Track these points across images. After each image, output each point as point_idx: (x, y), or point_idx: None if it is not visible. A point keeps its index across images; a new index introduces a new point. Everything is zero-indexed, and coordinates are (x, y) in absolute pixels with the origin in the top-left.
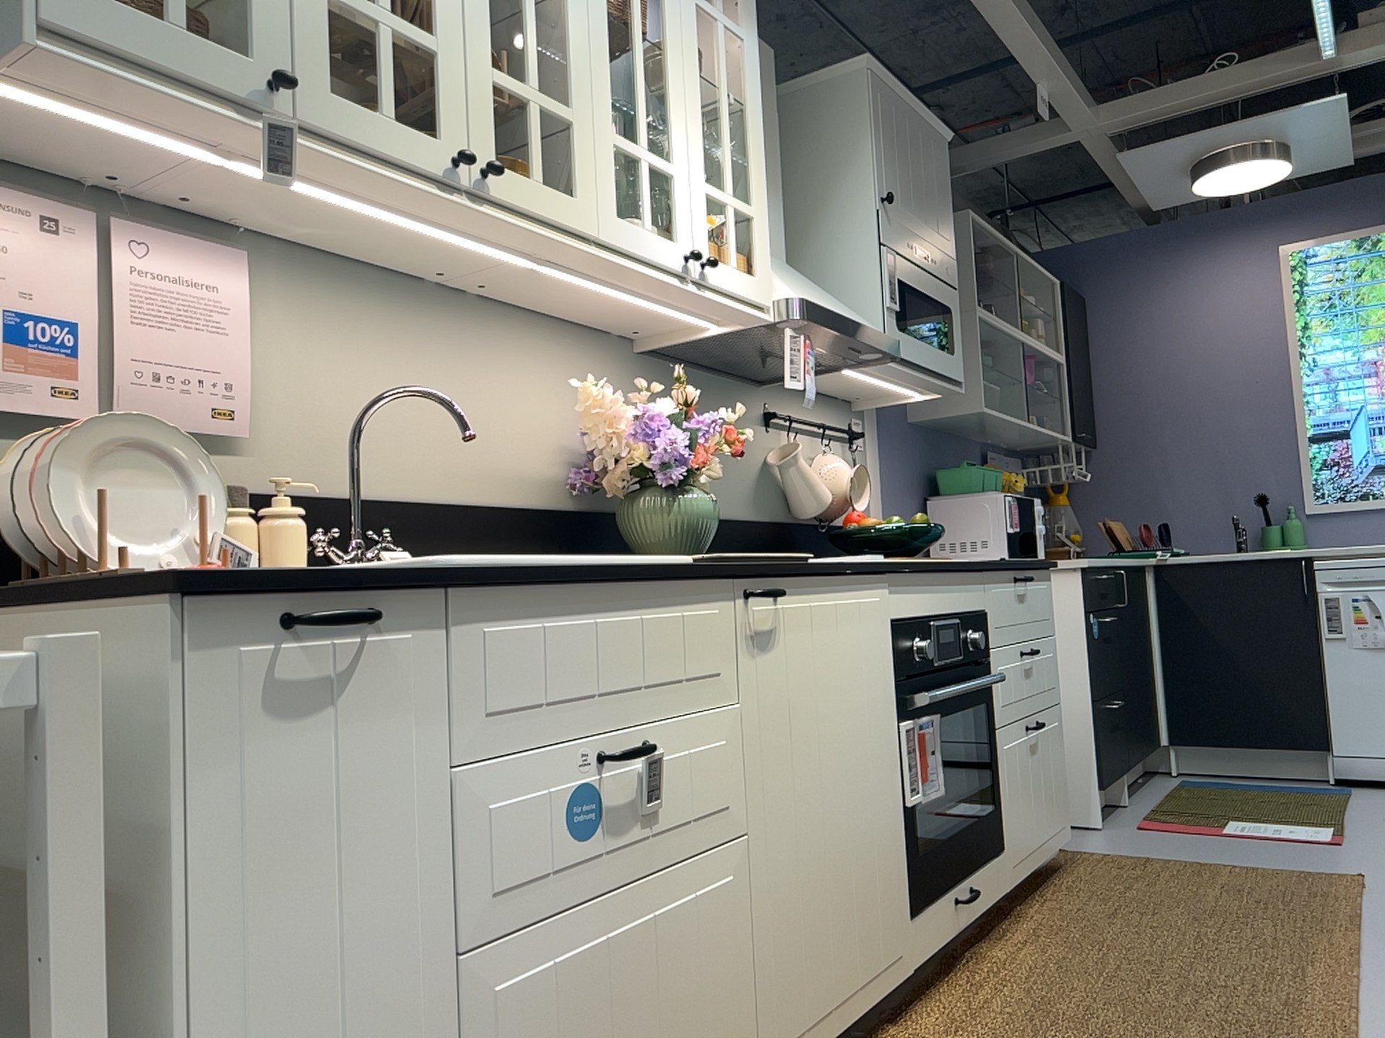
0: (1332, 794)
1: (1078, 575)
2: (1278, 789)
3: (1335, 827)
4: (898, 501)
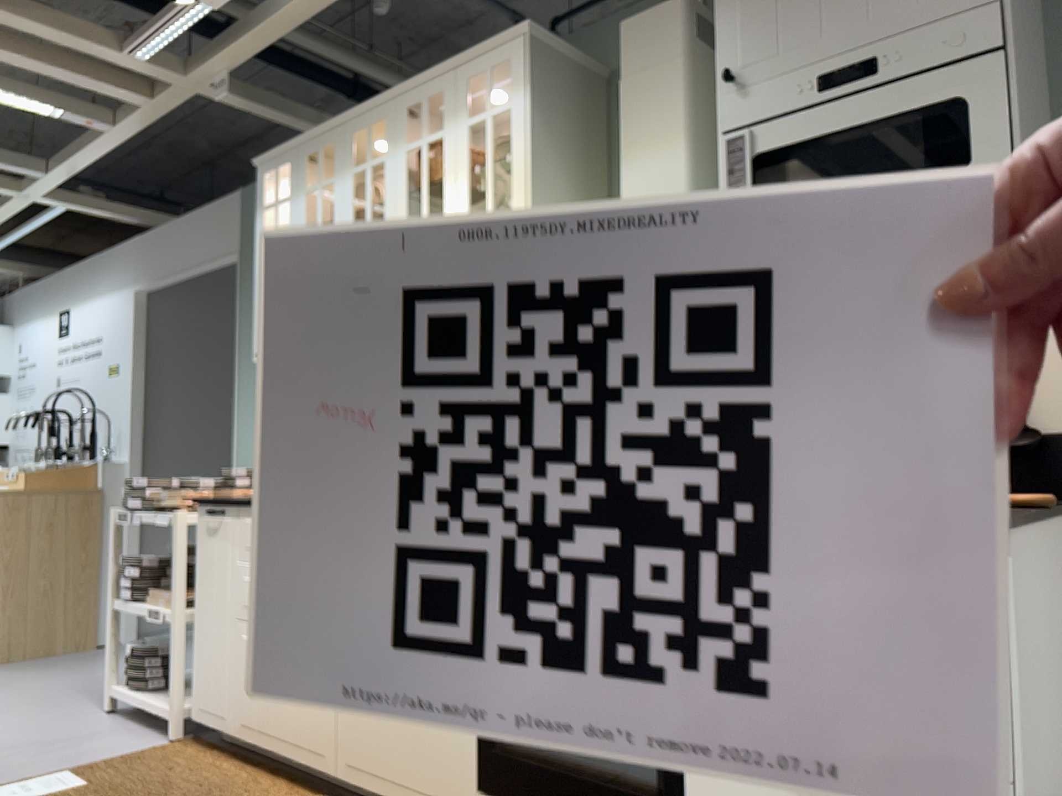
0: None
1: None
2: None
3: None
4: None
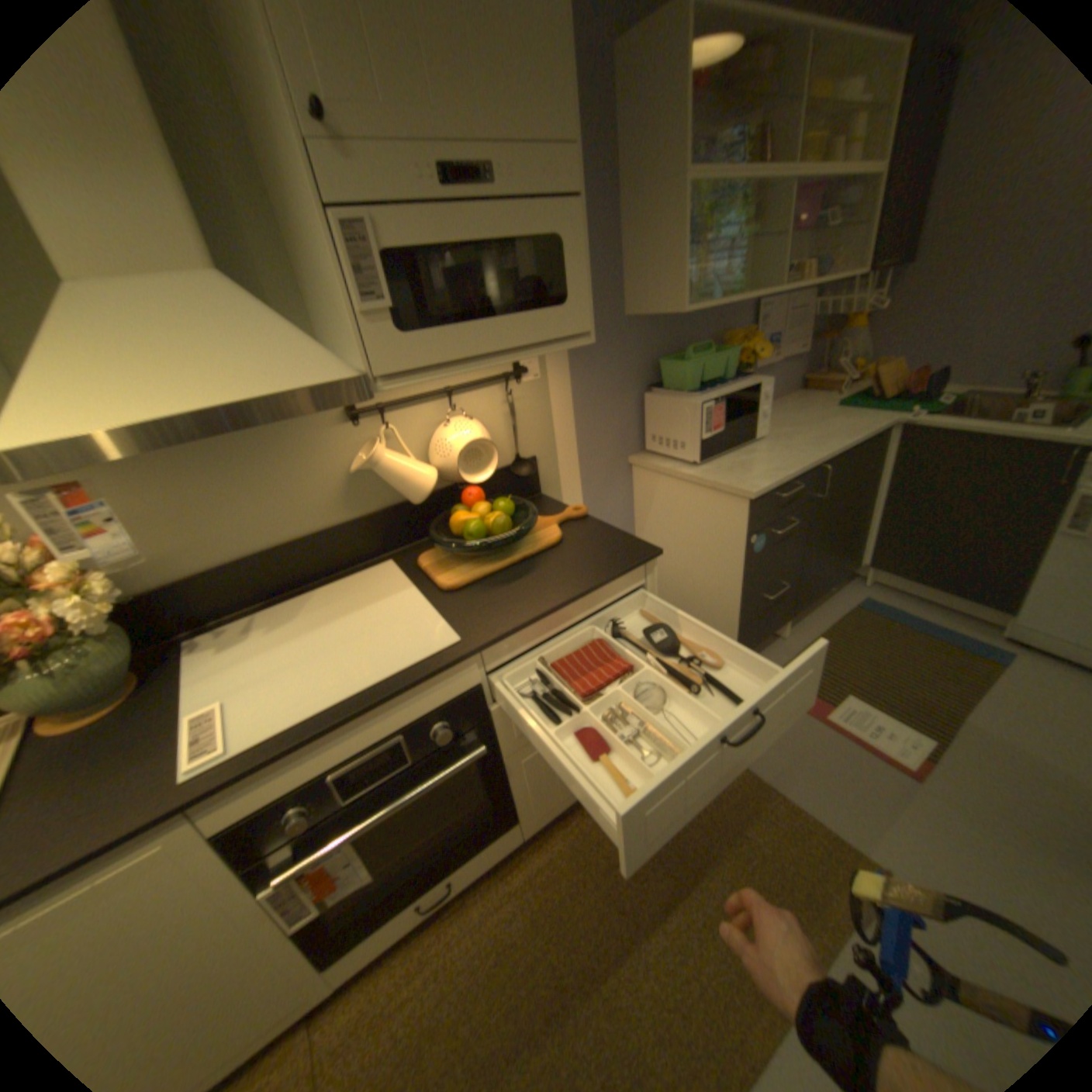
0: (987, 666)
1: (745, 501)
2: (940, 642)
3: (941, 744)
4: (595, 408)
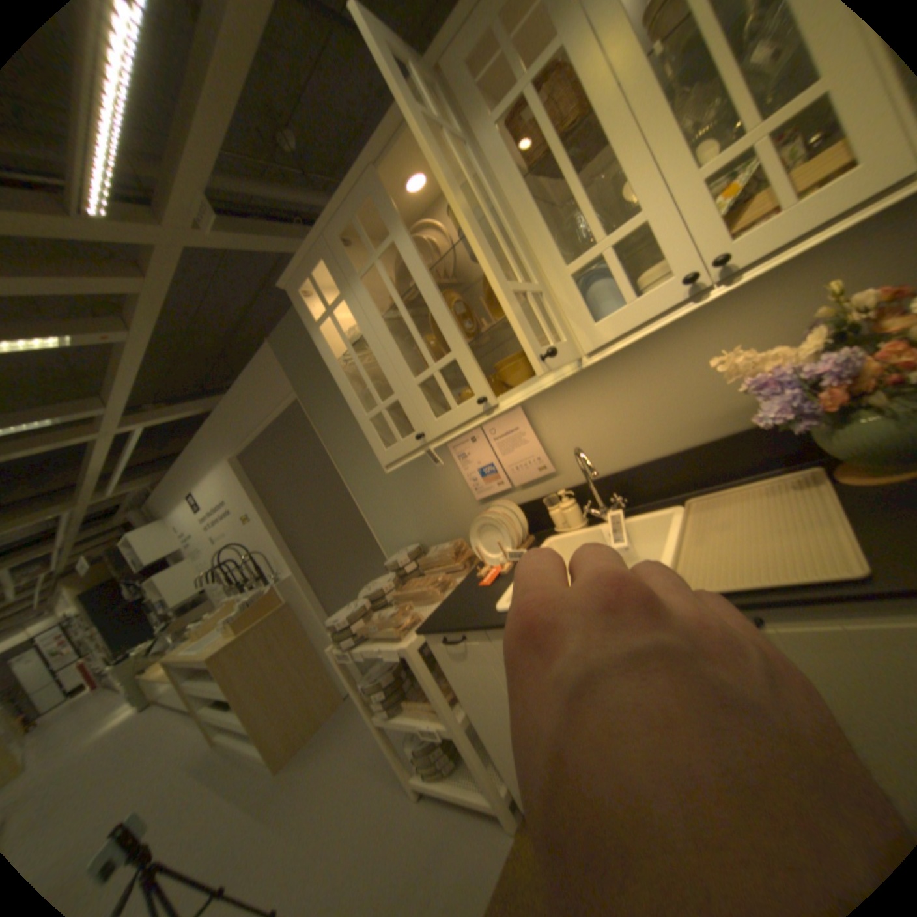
0: None
1: None
2: None
3: None
4: None
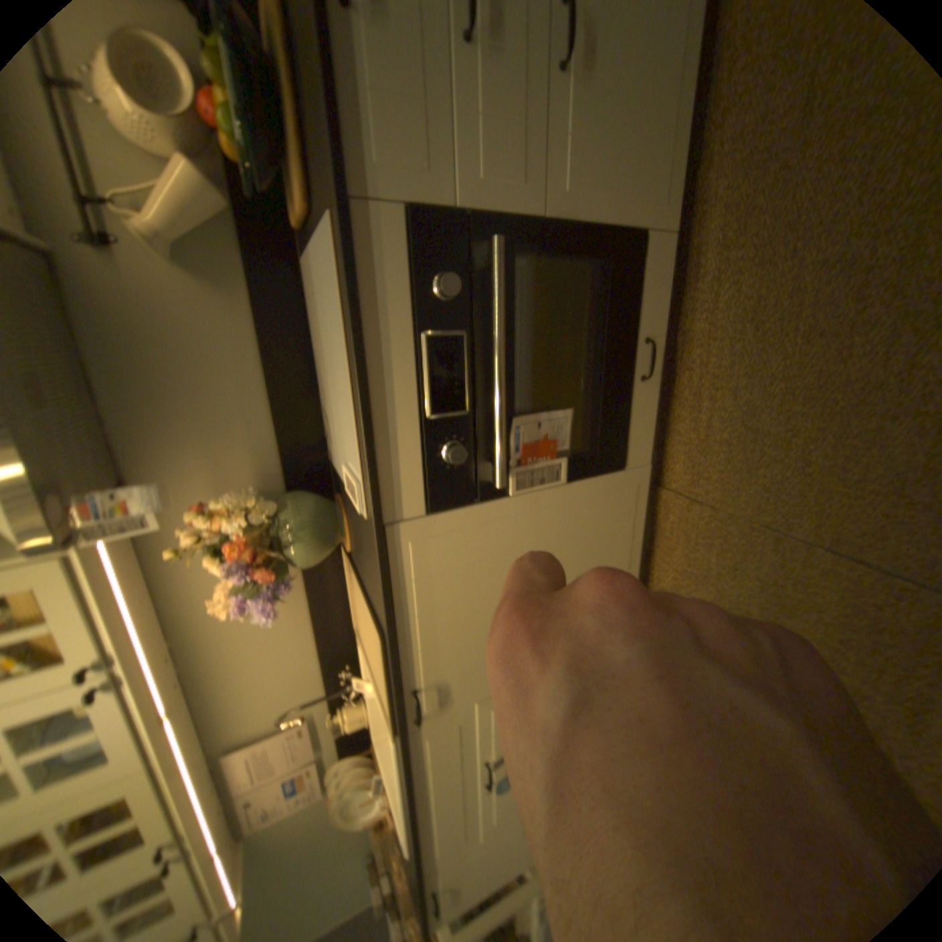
0: None
1: None
2: None
3: None
4: None
